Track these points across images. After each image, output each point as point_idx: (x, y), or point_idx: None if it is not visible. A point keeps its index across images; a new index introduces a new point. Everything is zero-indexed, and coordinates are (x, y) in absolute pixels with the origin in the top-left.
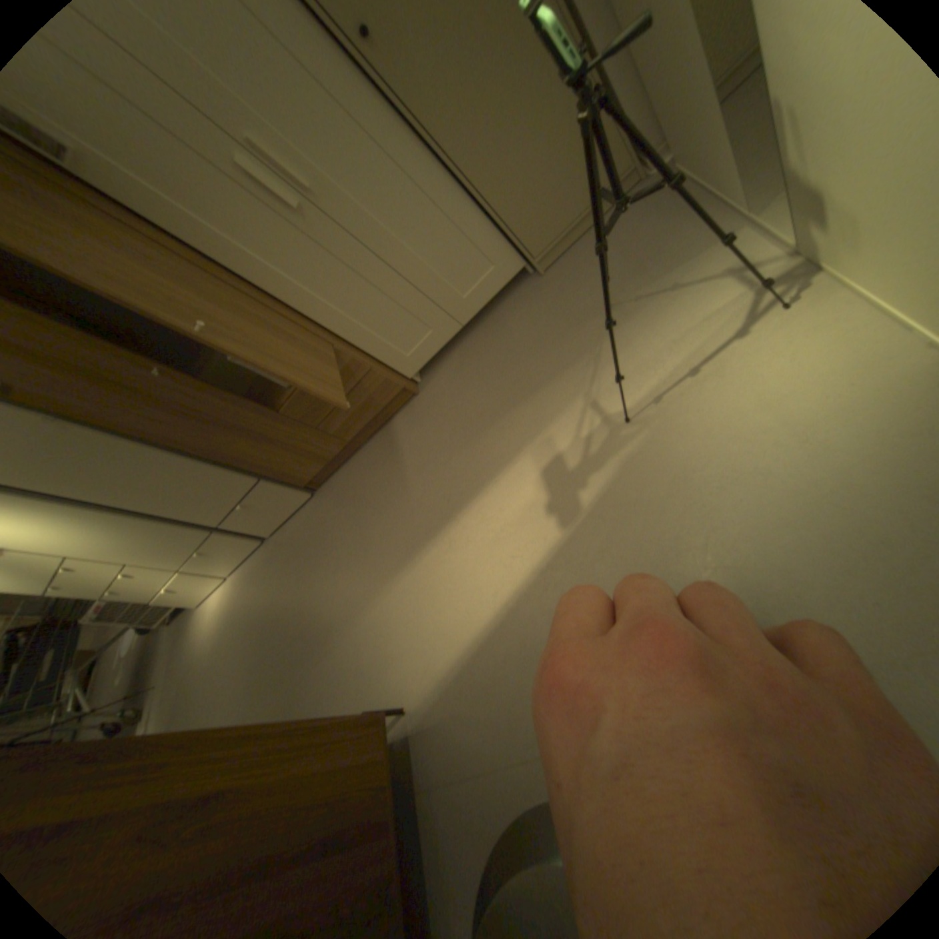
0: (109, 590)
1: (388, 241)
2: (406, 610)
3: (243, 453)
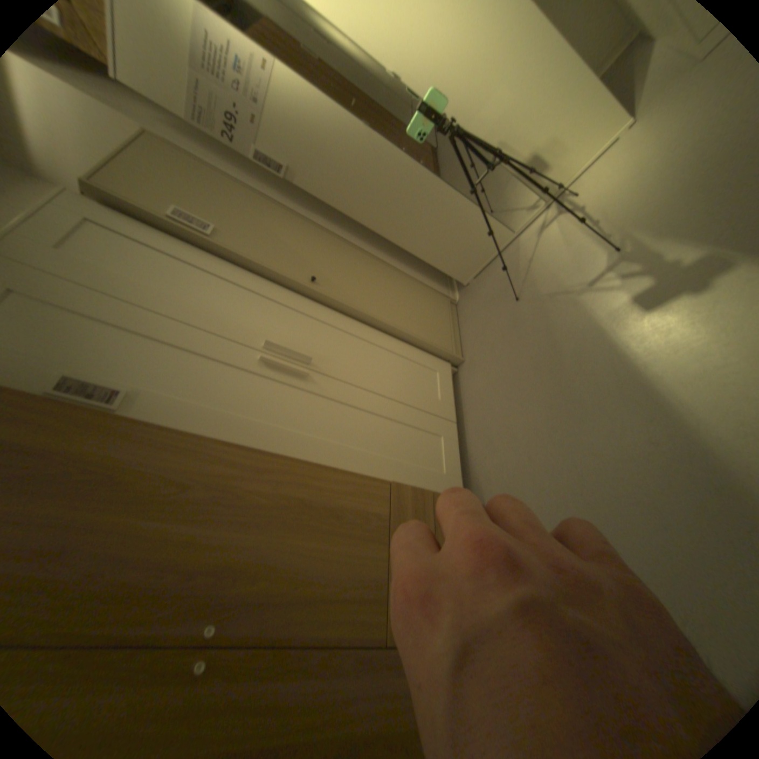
0: None
1: (374, 379)
2: None
3: None
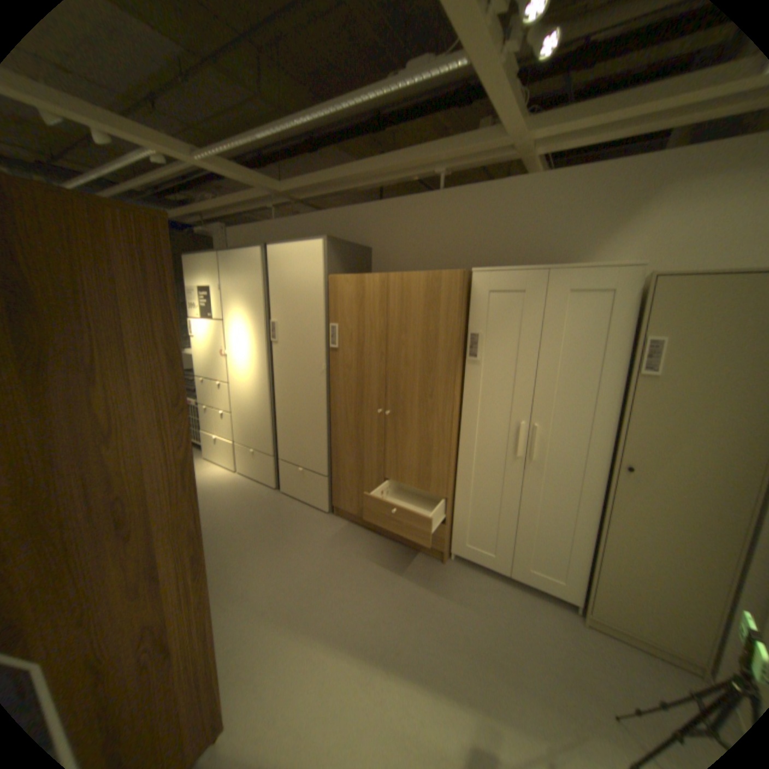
0: (207, 407)
1: (531, 510)
2: (295, 673)
3: (343, 463)
